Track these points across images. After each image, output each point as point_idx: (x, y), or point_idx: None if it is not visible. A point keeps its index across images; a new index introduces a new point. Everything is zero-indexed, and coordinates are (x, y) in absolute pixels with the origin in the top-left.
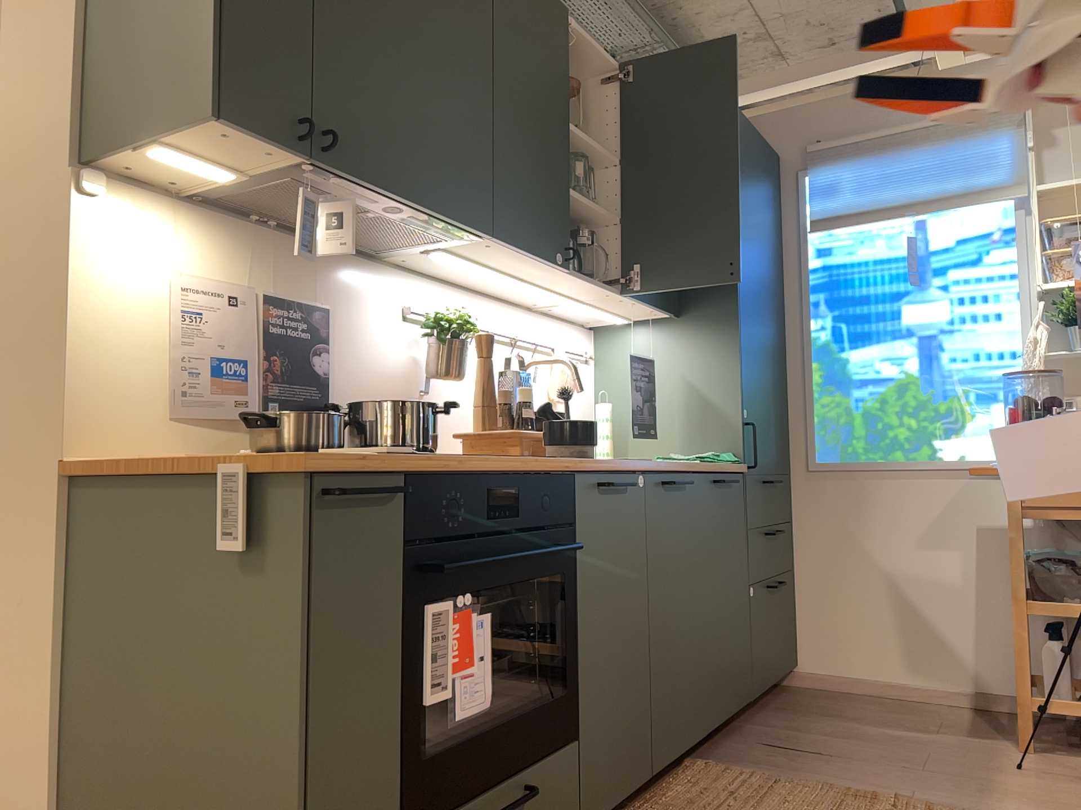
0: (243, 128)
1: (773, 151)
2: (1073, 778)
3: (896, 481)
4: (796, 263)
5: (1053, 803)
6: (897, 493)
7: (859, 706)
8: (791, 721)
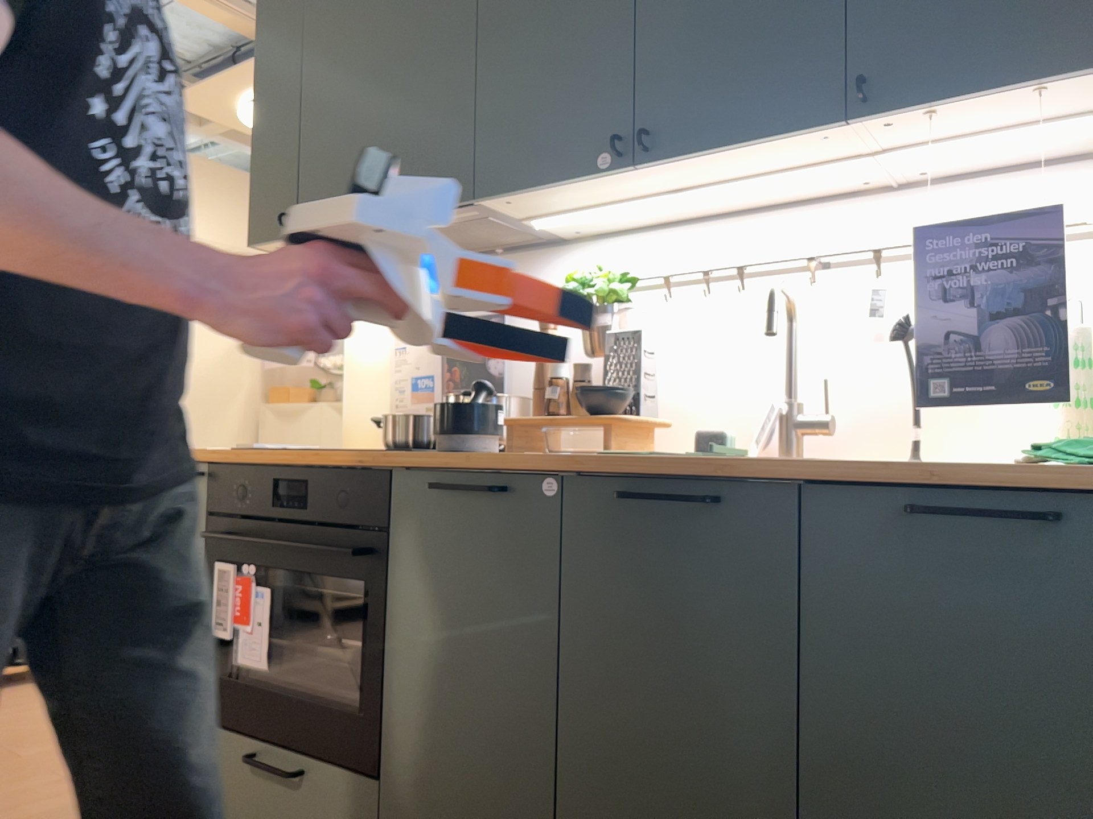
0: (266, 242)
1: None
2: None
3: None
4: None
5: None
6: None
7: None
8: None
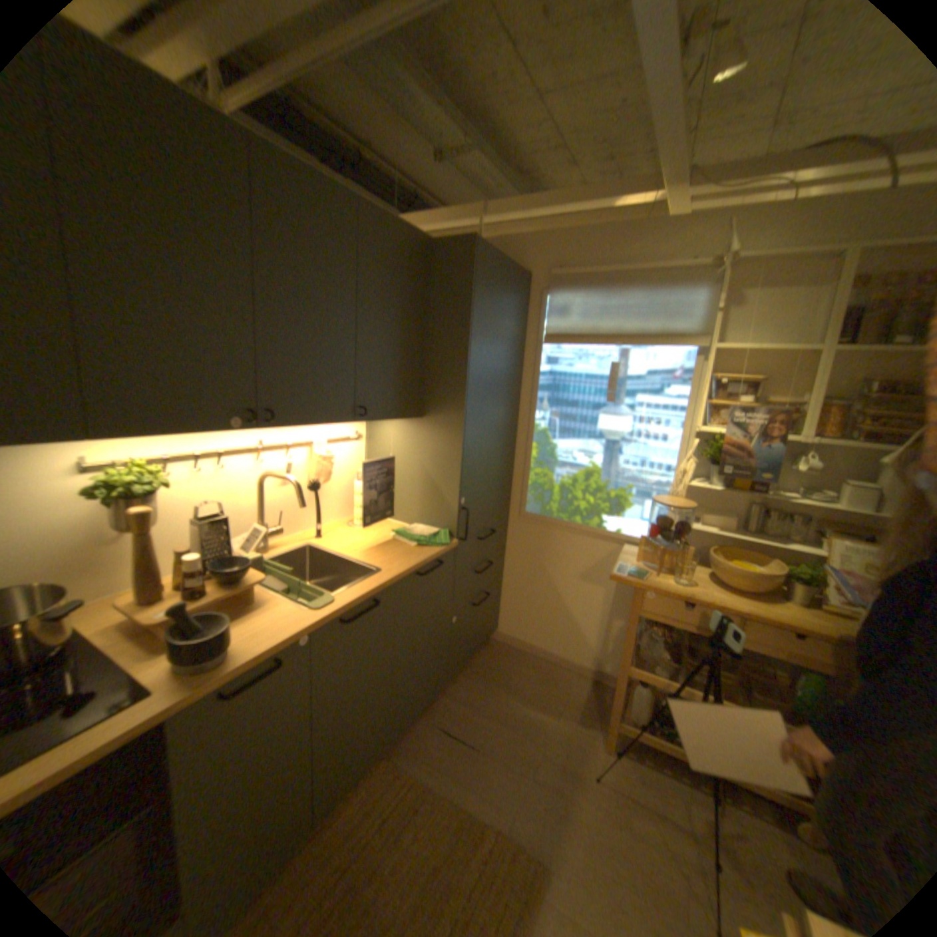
0: None
1: (528, 269)
2: (630, 800)
3: (574, 536)
4: (532, 365)
5: (605, 847)
6: (573, 544)
7: (523, 675)
8: (472, 696)
